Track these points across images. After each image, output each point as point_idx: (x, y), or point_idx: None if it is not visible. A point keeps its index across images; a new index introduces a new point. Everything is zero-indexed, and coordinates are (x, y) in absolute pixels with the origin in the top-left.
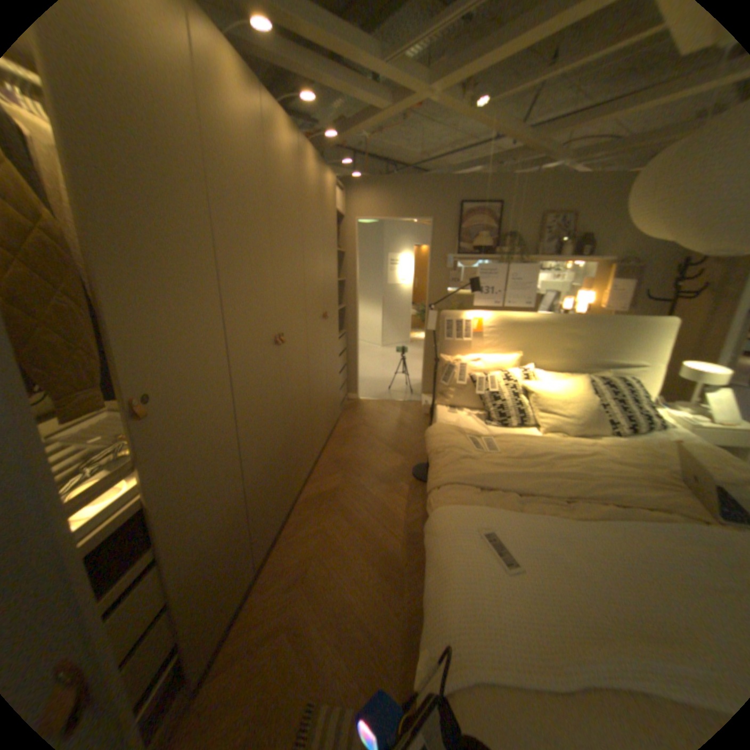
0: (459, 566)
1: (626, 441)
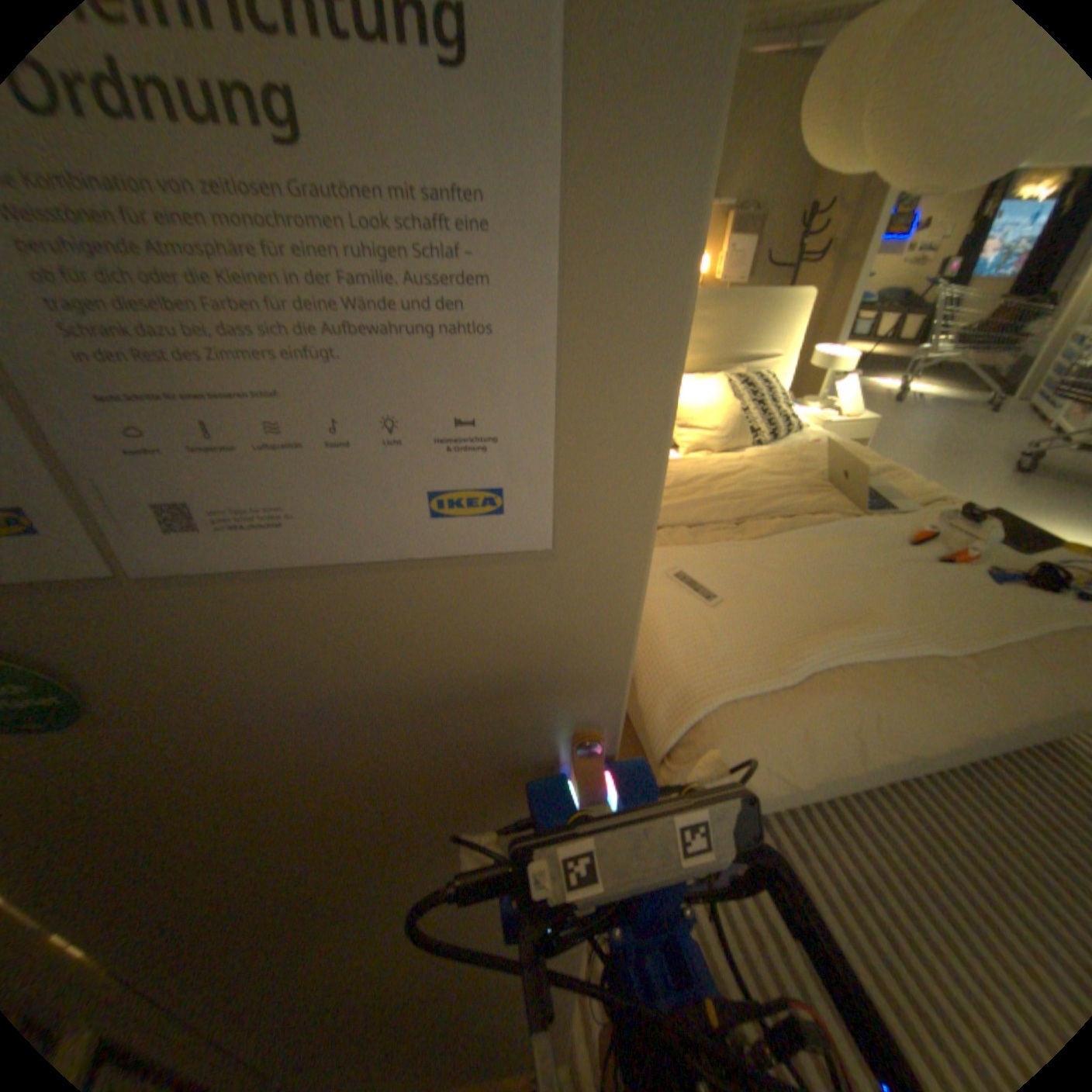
0: (660, 612)
1: (766, 450)
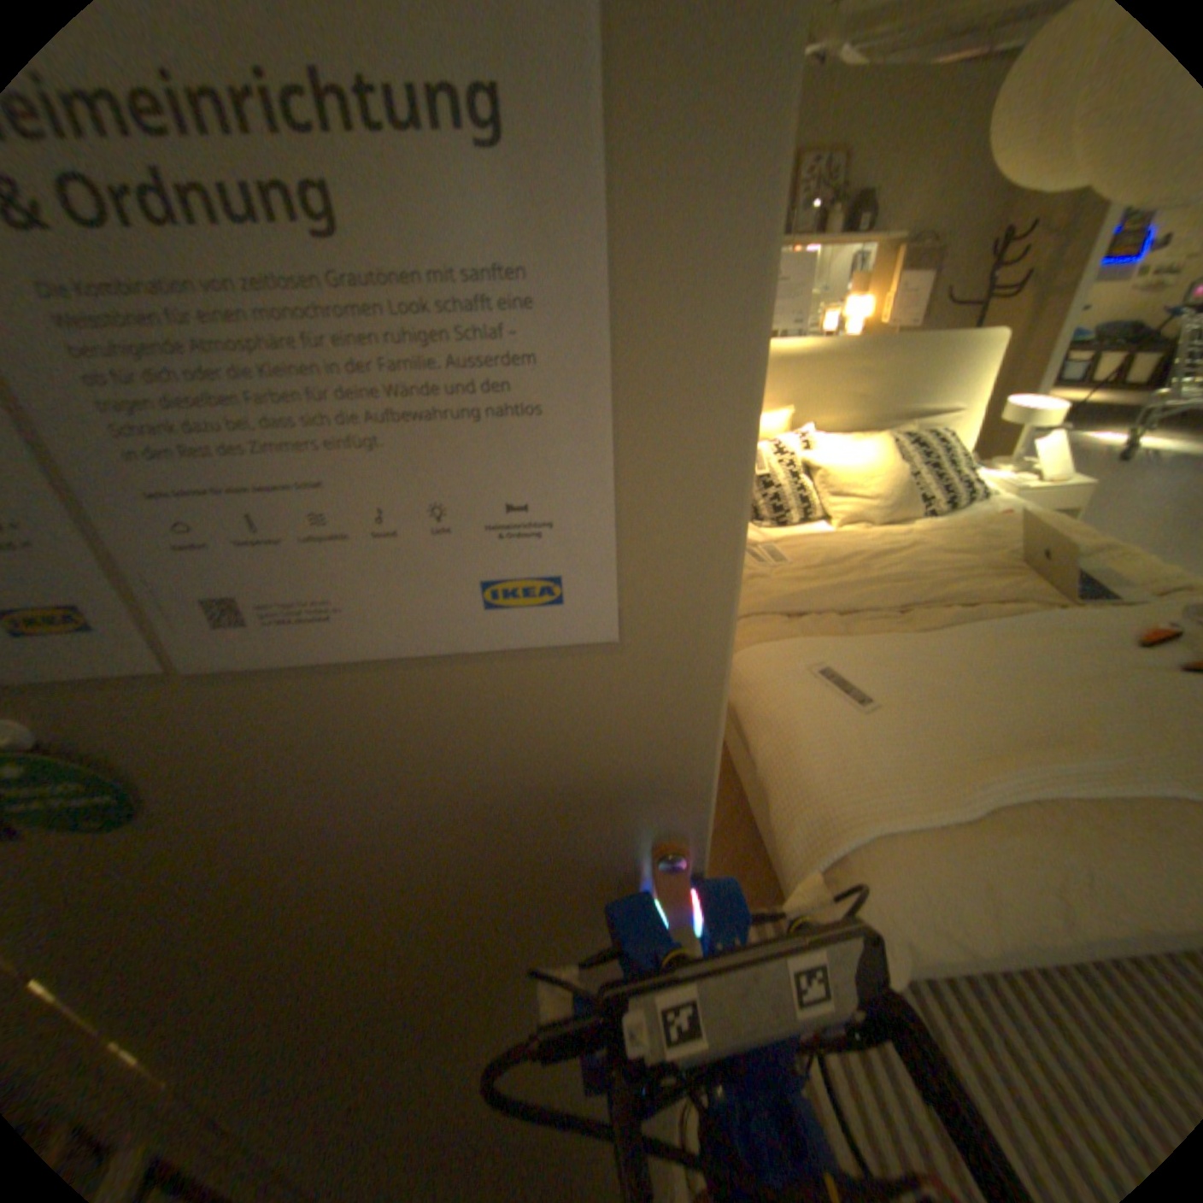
0: (800, 717)
1: (943, 523)
